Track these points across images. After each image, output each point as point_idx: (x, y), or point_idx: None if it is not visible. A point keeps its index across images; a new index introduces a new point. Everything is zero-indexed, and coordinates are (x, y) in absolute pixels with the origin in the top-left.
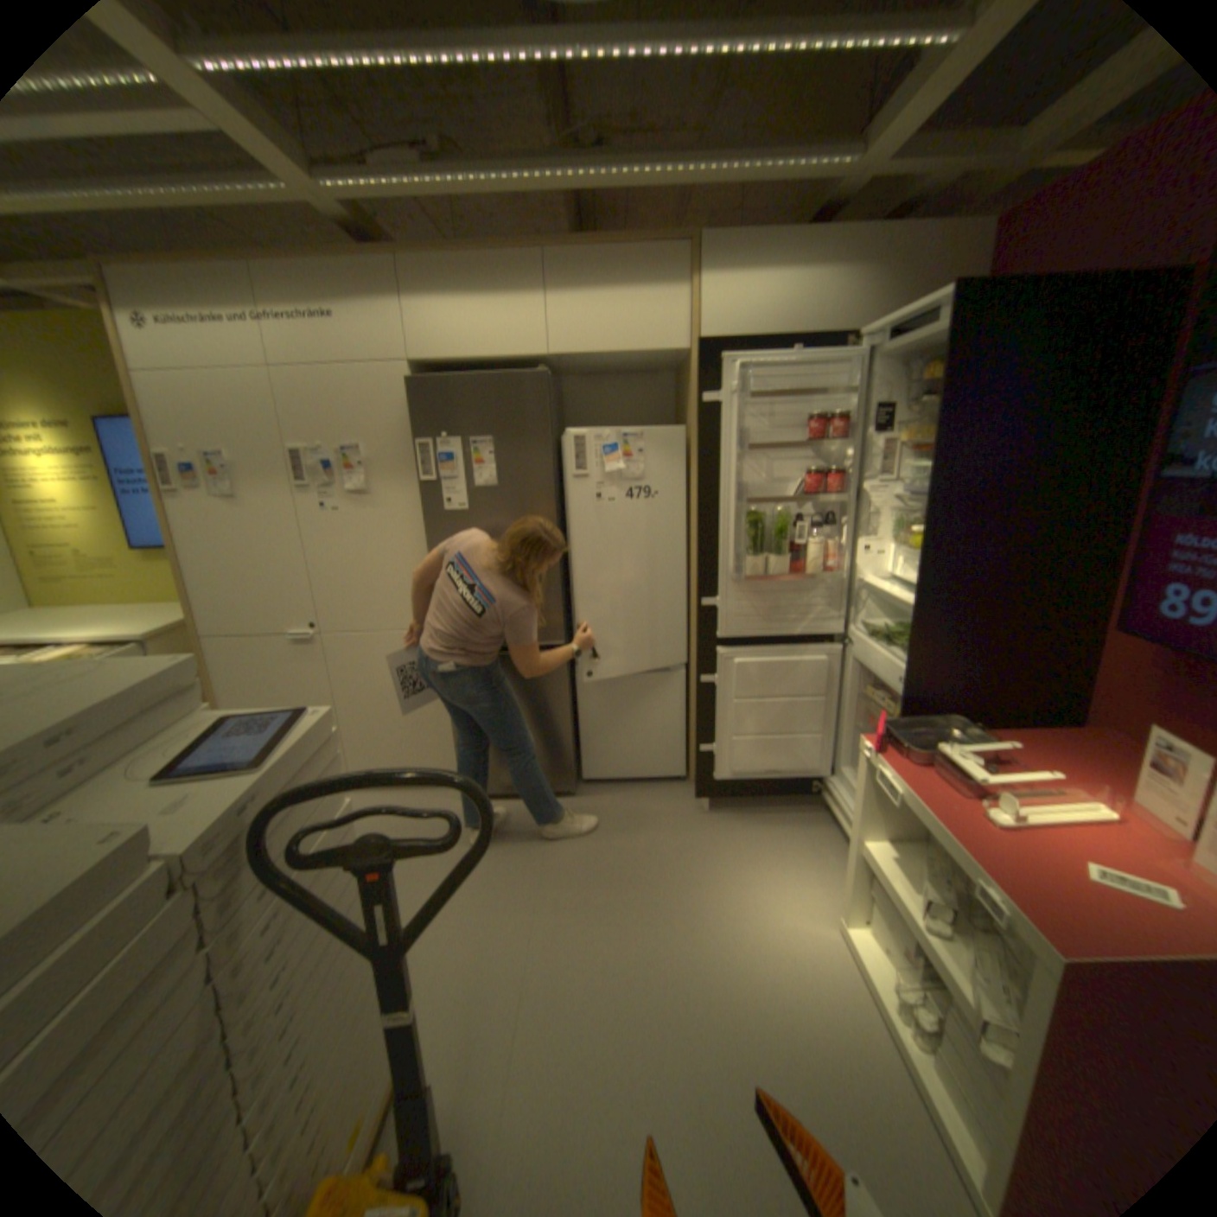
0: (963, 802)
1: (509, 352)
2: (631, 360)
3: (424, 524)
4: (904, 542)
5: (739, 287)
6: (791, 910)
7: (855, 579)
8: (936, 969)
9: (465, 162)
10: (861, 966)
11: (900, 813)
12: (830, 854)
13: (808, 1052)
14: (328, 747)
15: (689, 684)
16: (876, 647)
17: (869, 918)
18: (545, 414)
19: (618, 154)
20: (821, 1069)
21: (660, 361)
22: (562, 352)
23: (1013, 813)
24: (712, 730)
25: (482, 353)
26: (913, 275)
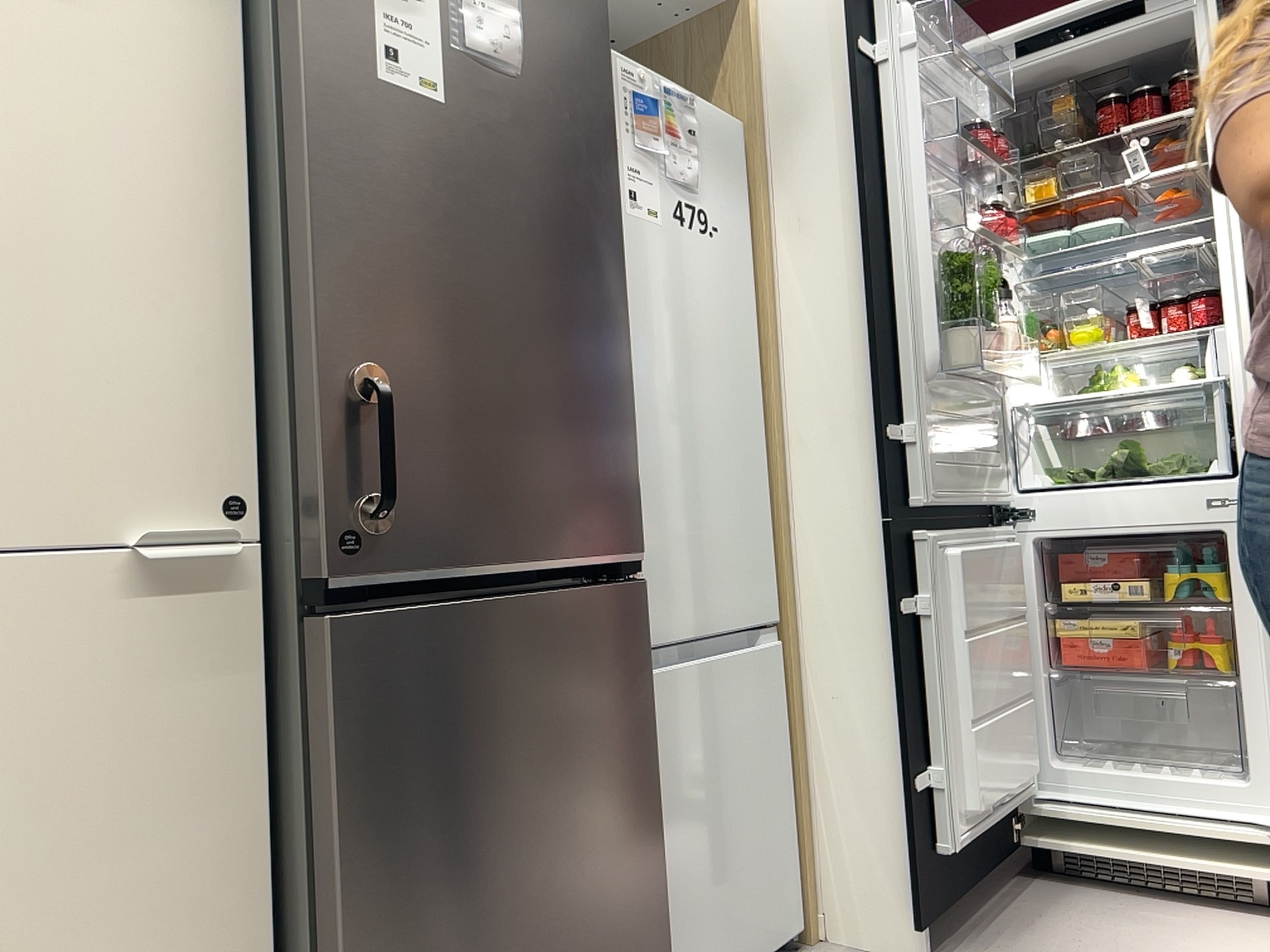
0: None
1: None
2: None
3: (225, 126)
4: (1052, 345)
5: None
6: None
7: (1007, 407)
8: None
9: None
10: None
11: None
12: (1150, 911)
13: None
14: None
15: (783, 678)
16: (1108, 488)
17: None
18: None
19: None
20: None
21: (625, 19)
22: None
23: None
24: (924, 730)
25: None
26: None
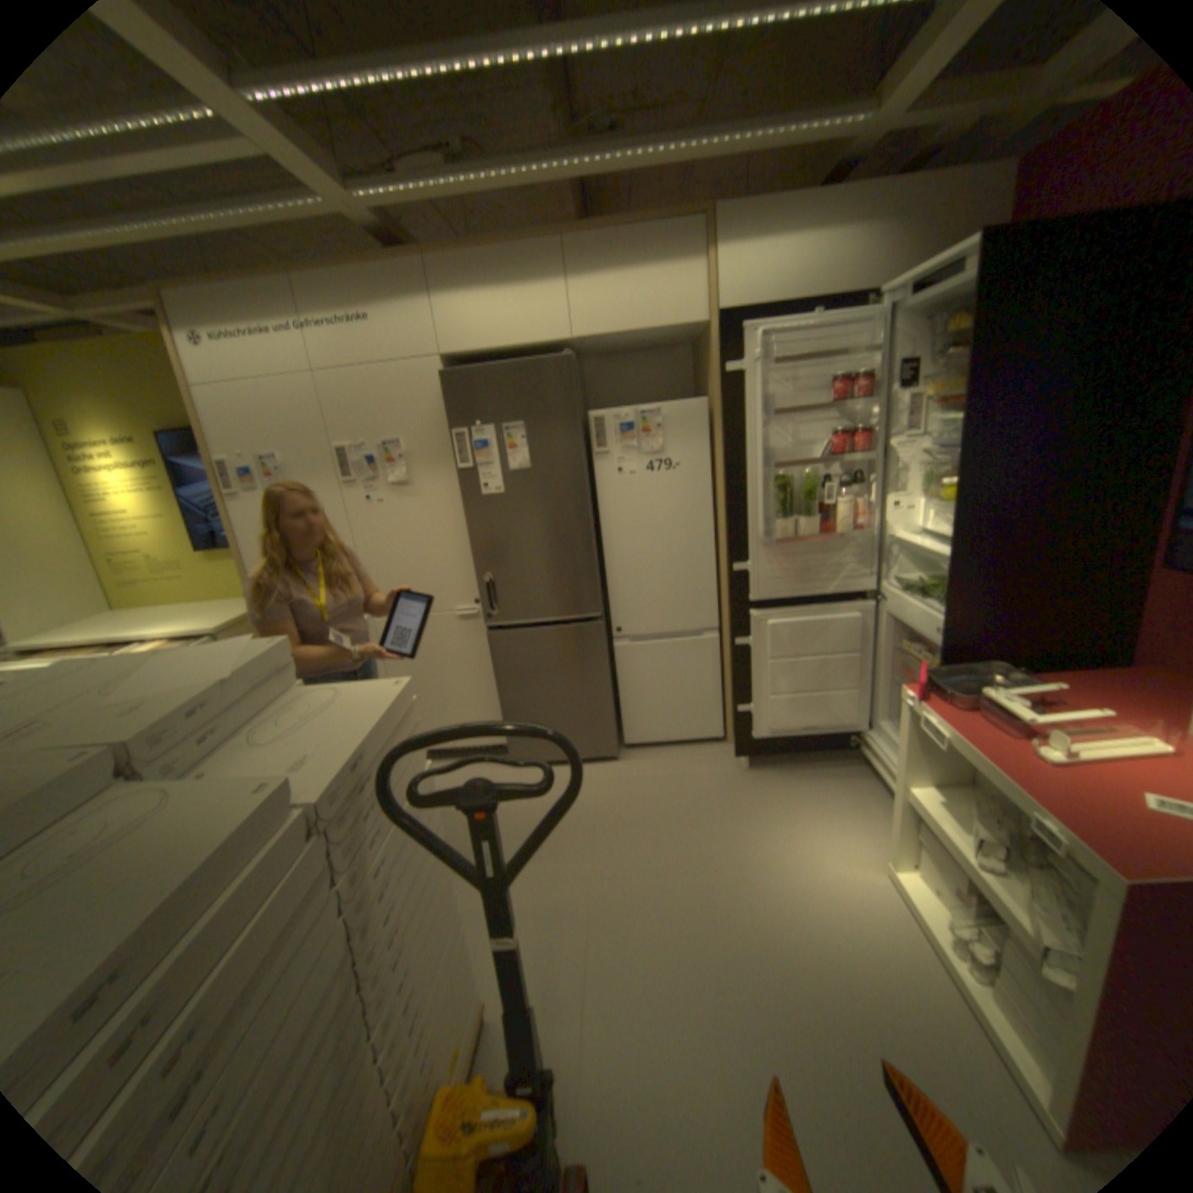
0: (1012, 743)
1: (535, 338)
2: (650, 337)
3: (463, 510)
4: (935, 495)
5: (755, 256)
6: (838, 858)
7: (886, 535)
8: (991, 903)
9: (487, 160)
10: (913, 907)
11: (945, 758)
12: (872, 805)
13: (865, 987)
14: (409, 714)
15: (723, 648)
16: (911, 601)
17: (919, 861)
18: (573, 395)
19: (632, 136)
20: (879, 1002)
21: (678, 335)
22: (585, 334)
23: (1065, 749)
24: (749, 691)
25: (509, 342)
26: (932, 228)
